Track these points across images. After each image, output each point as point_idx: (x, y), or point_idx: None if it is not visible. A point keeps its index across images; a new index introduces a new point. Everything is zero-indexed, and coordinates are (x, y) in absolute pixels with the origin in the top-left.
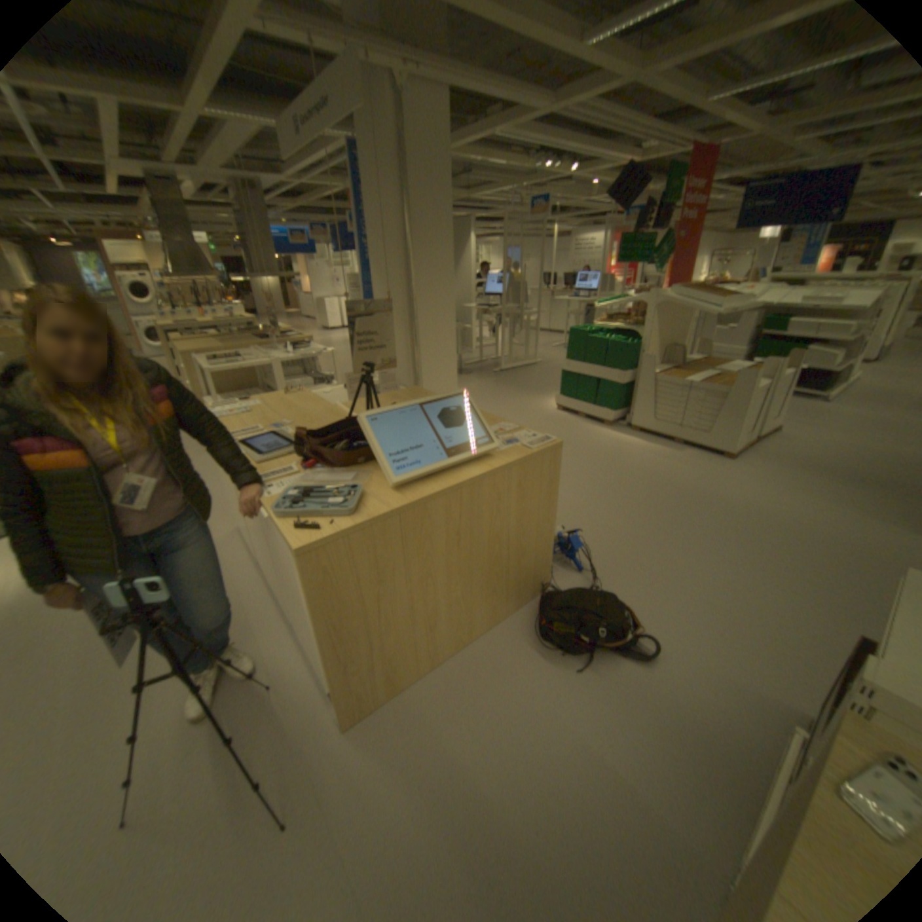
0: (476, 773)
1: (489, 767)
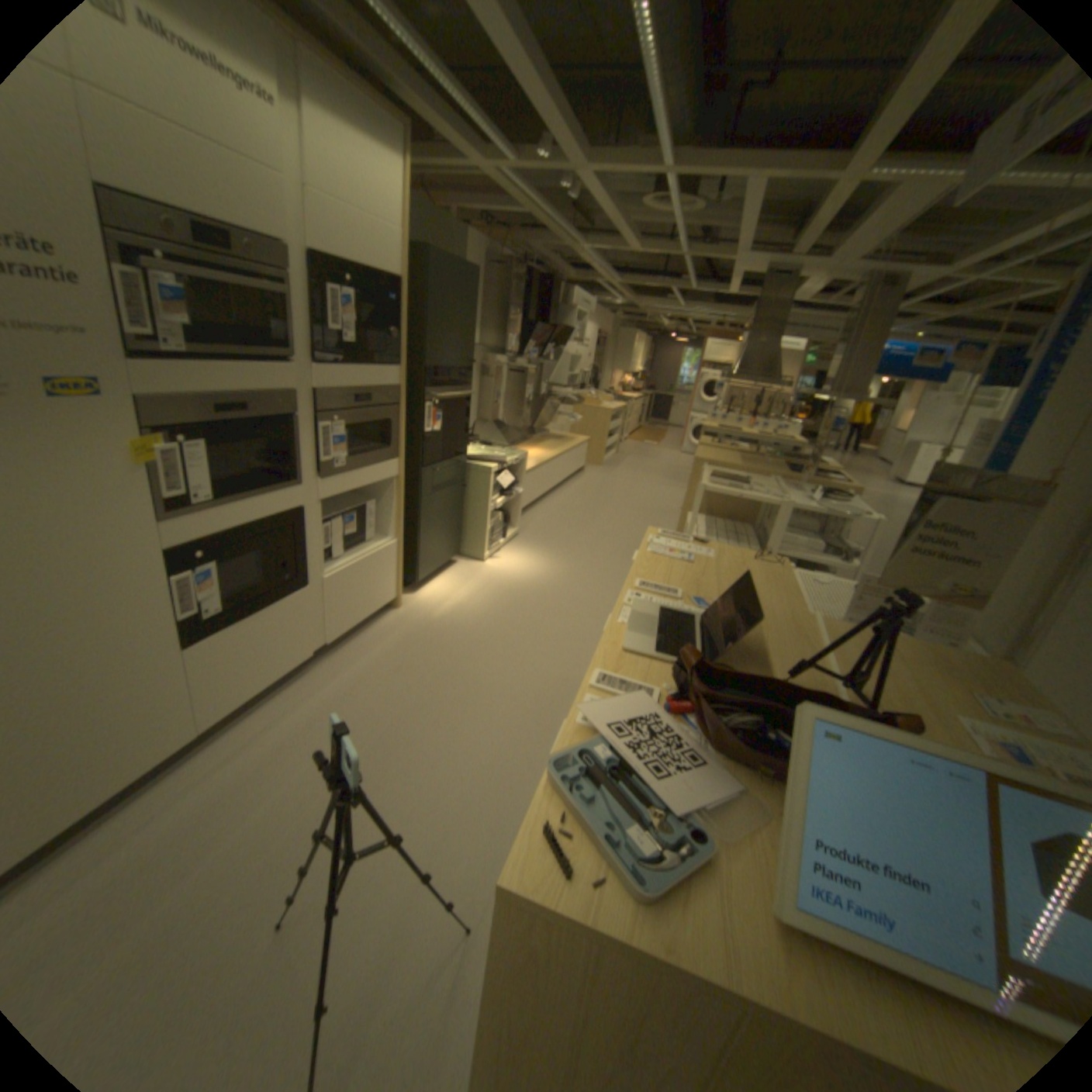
0: None
1: None
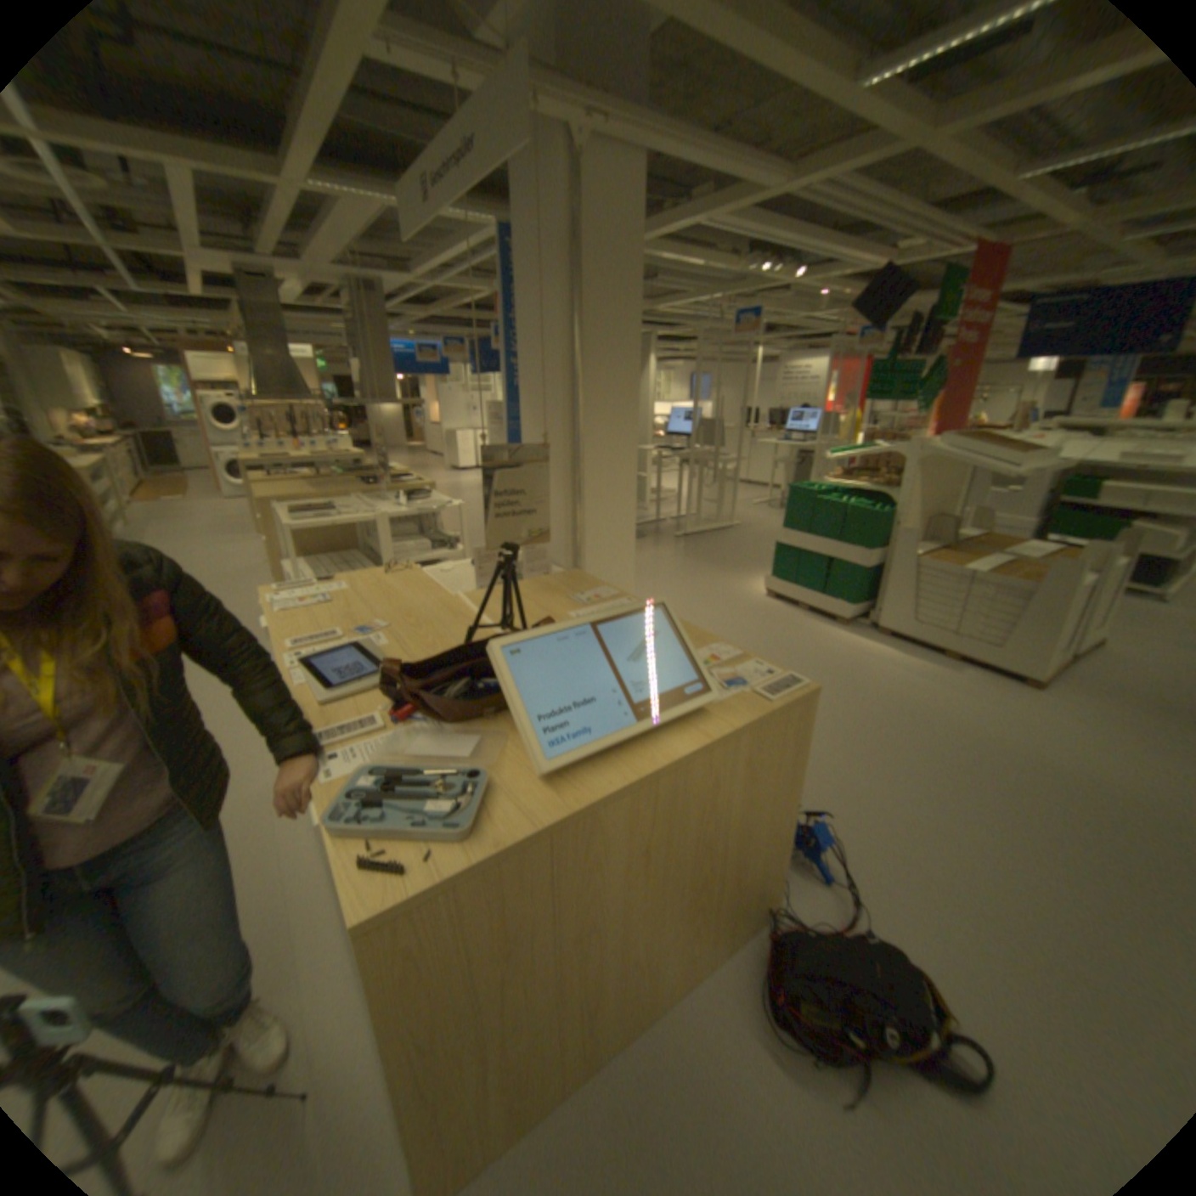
0: None
1: None
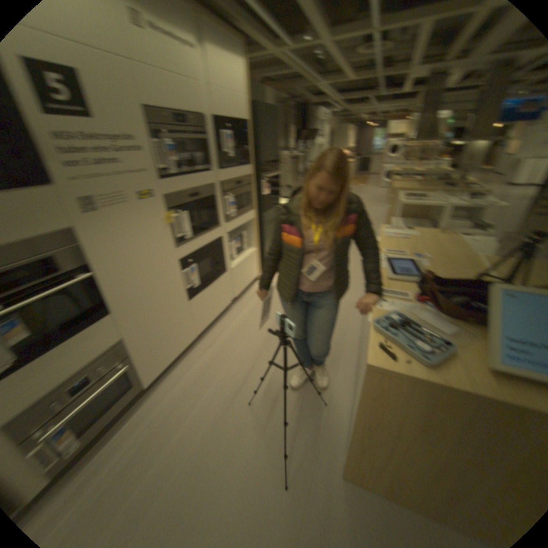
0: None
1: None
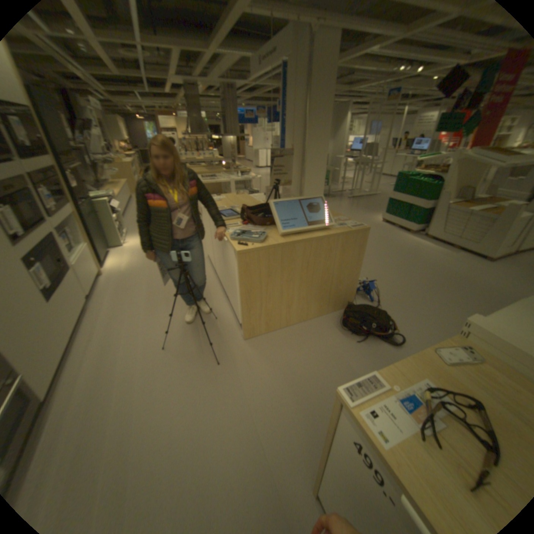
0: (299, 368)
1: (305, 367)
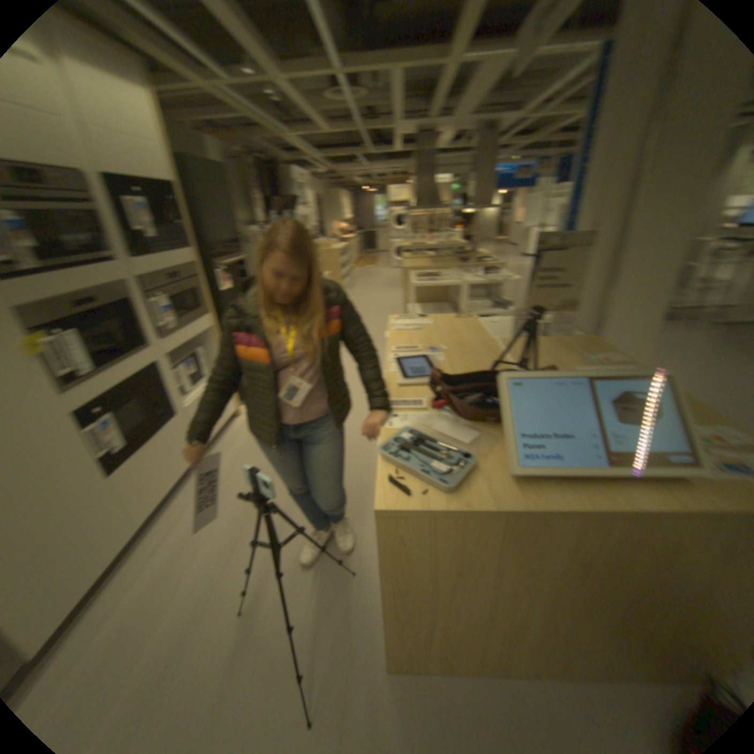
0: None
1: None
